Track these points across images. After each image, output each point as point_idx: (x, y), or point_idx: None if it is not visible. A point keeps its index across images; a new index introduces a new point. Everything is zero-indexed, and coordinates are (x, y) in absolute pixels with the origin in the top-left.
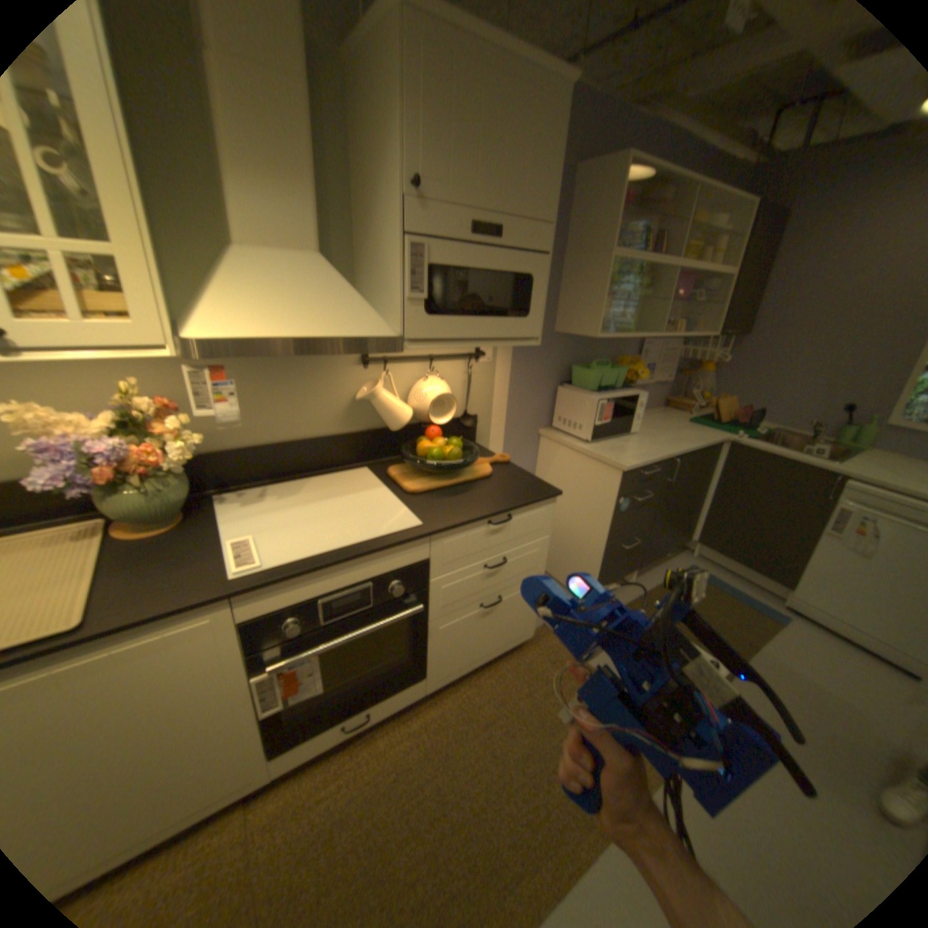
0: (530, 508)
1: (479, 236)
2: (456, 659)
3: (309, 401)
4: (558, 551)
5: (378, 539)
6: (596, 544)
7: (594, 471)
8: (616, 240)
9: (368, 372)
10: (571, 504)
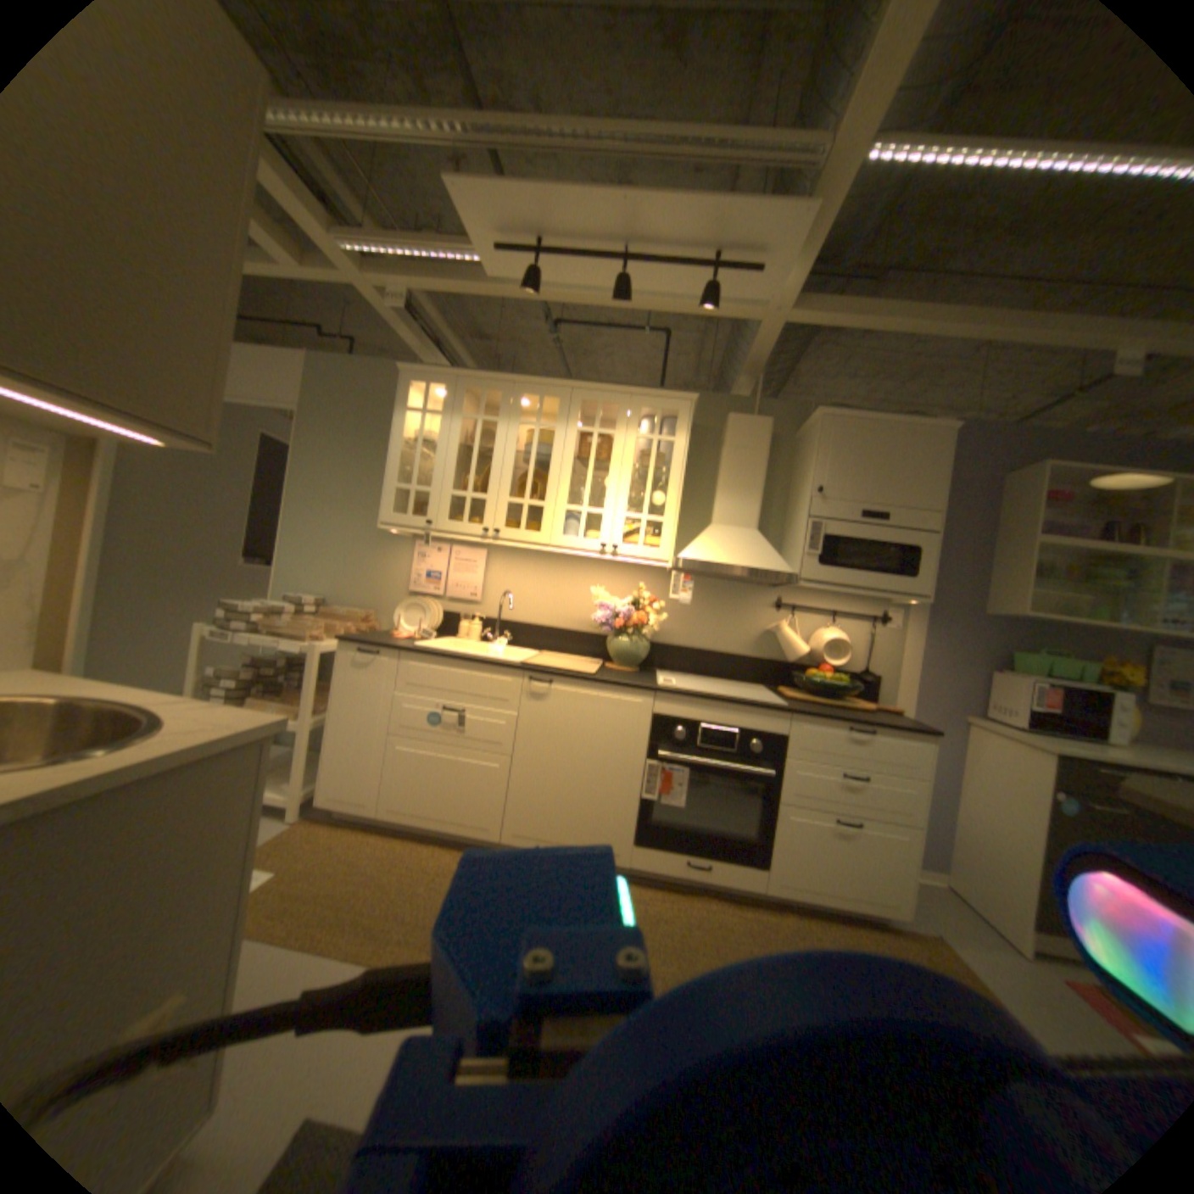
0: (901, 737)
1: (866, 519)
2: (803, 873)
3: (730, 626)
4: (987, 876)
5: (749, 701)
6: (1032, 859)
7: (1026, 760)
8: (1052, 531)
9: (777, 615)
10: (1002, 806)
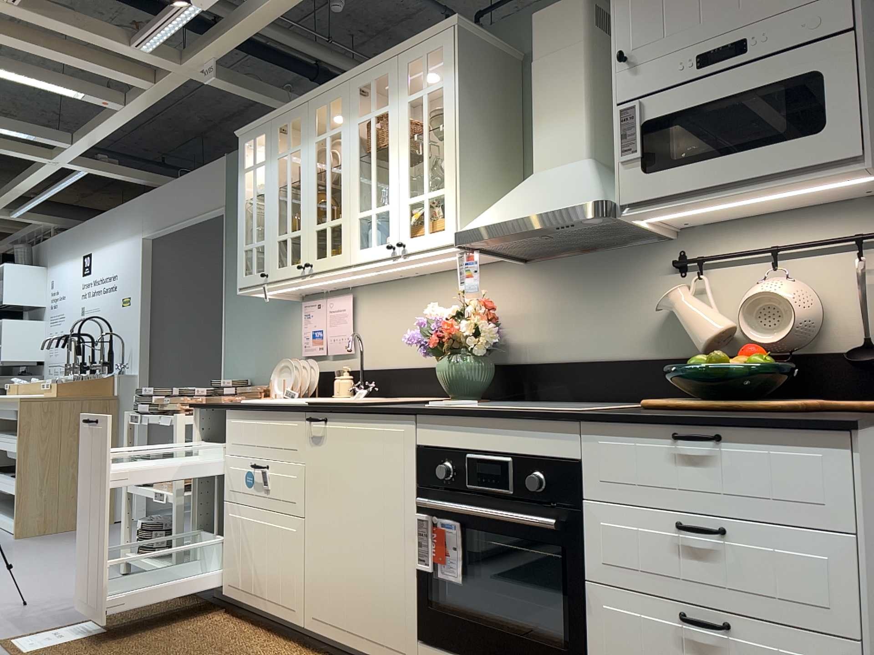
0: (774, 438)
1: (706, 68)
2: None
3: (617, 316)
4: None
5: (529, 410)
6: None
7: None
8: None
9: (685, 280)
10: None
